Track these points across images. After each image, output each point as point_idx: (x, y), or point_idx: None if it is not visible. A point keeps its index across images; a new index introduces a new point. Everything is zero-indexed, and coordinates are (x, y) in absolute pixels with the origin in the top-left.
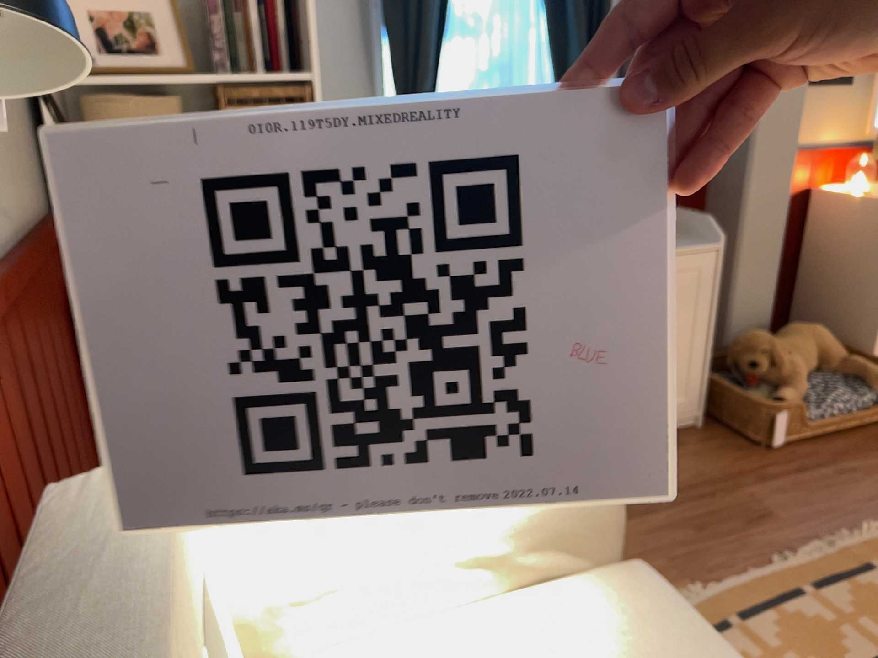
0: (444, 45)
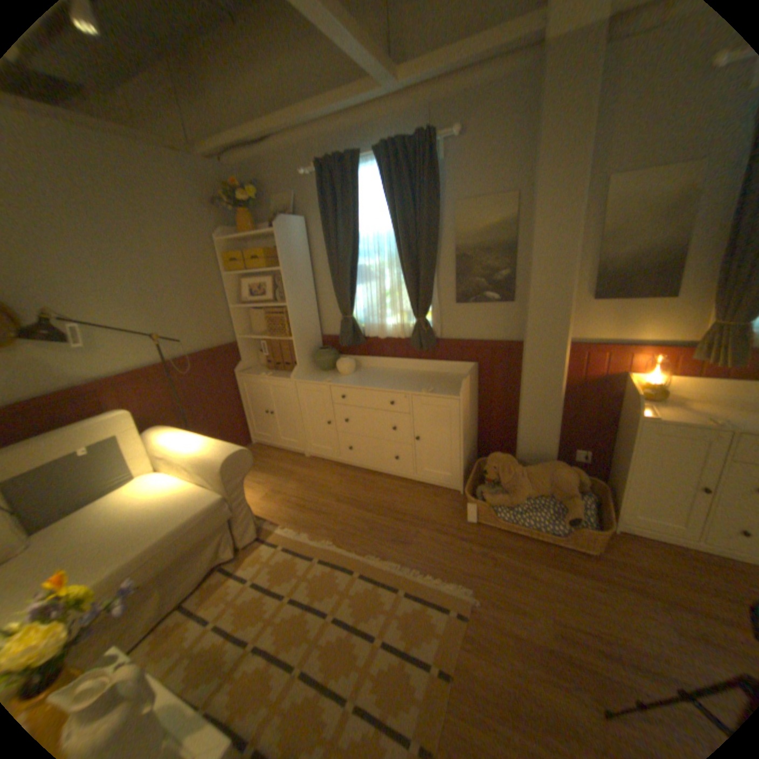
0: (357, 286)
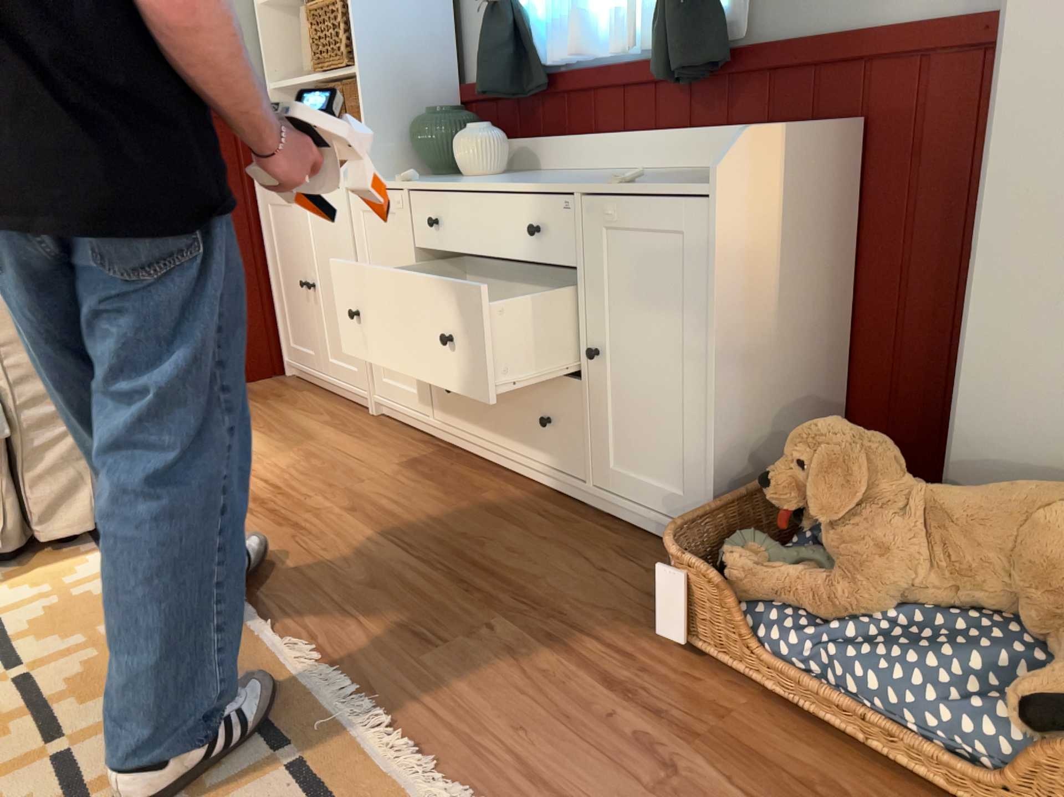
0: None
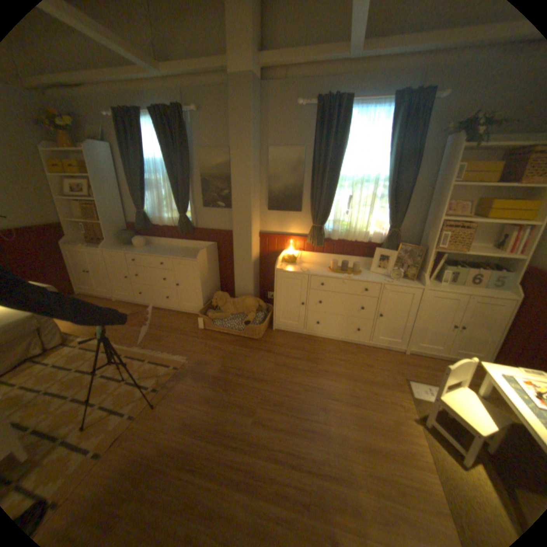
0: (144, 192)
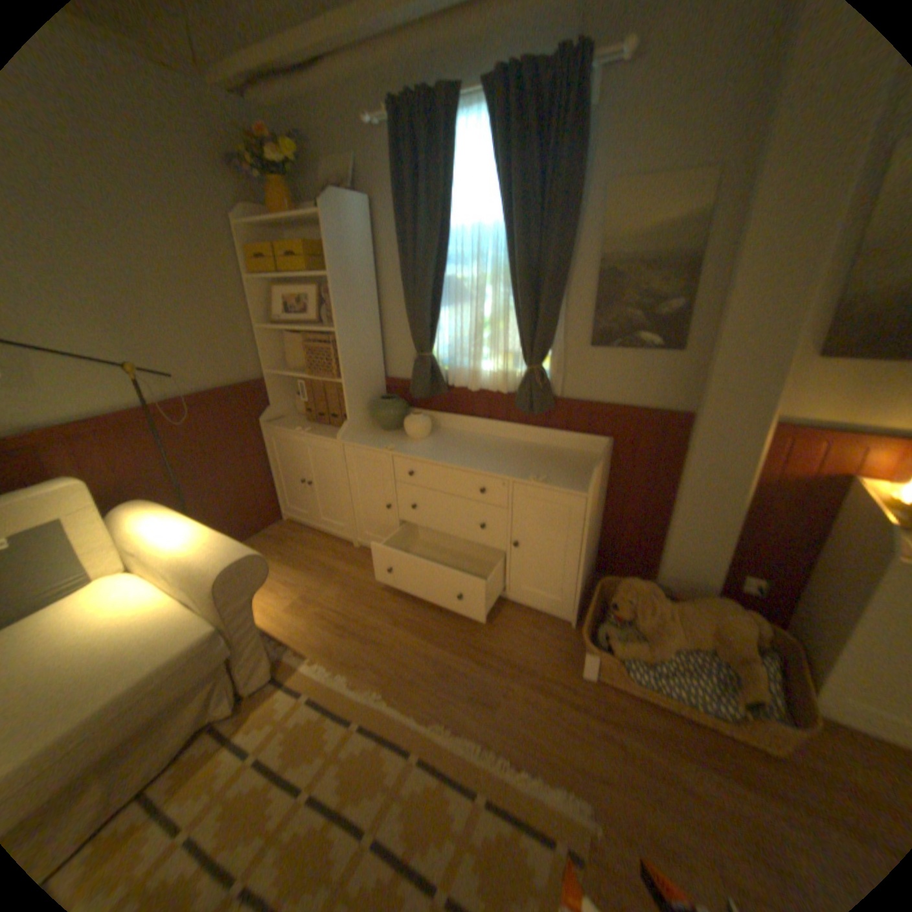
0: (442, 308)
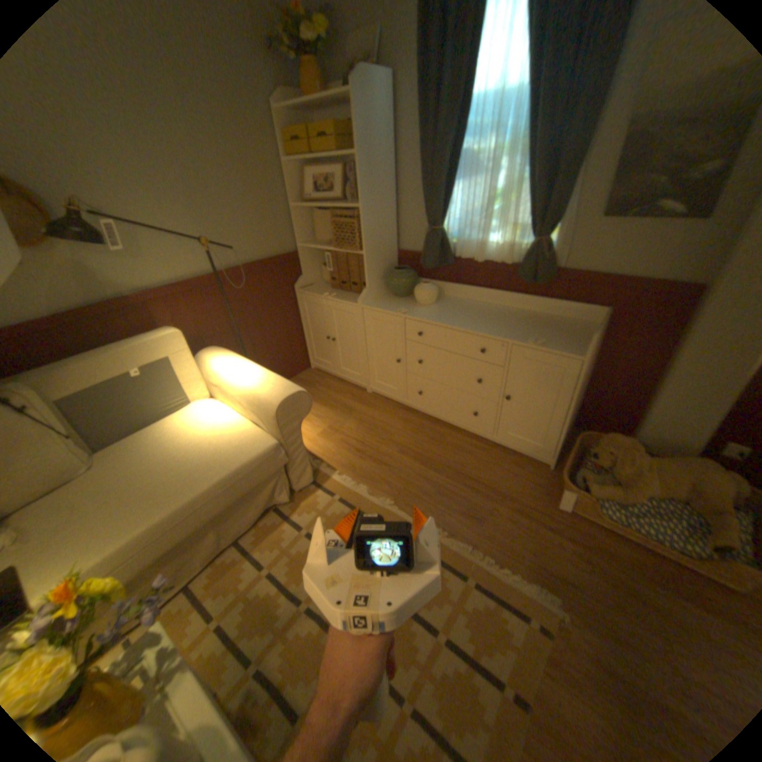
0: (457, 182)
